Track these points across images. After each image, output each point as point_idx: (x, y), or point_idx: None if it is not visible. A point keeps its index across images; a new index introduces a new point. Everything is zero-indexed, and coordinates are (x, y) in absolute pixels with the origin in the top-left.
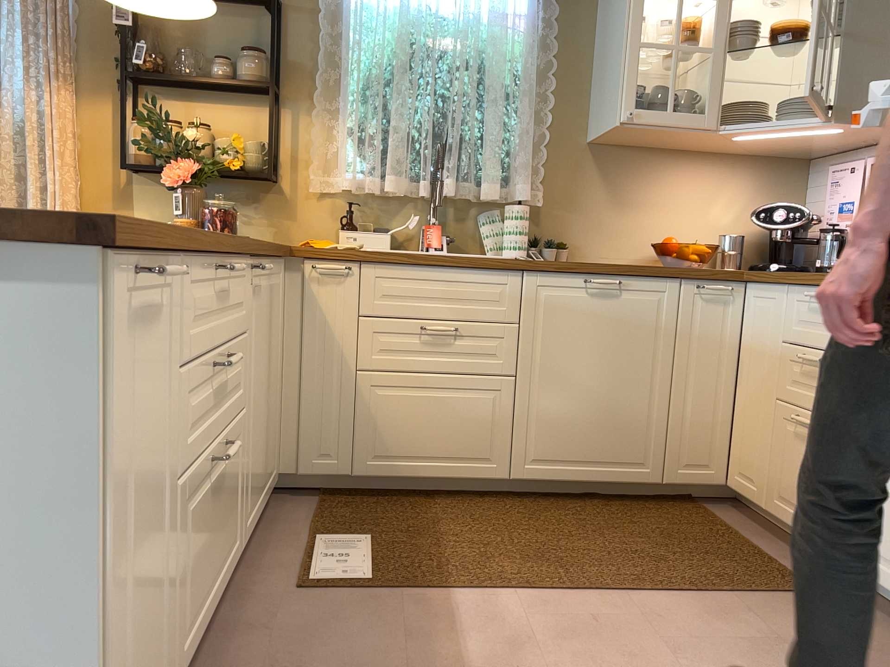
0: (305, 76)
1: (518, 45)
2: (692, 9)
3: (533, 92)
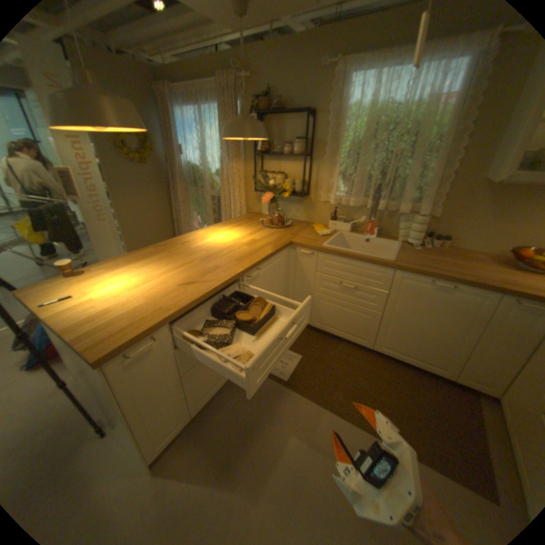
0: (322, 145)
1: (446, 115)
2: None
3: (451, 146)
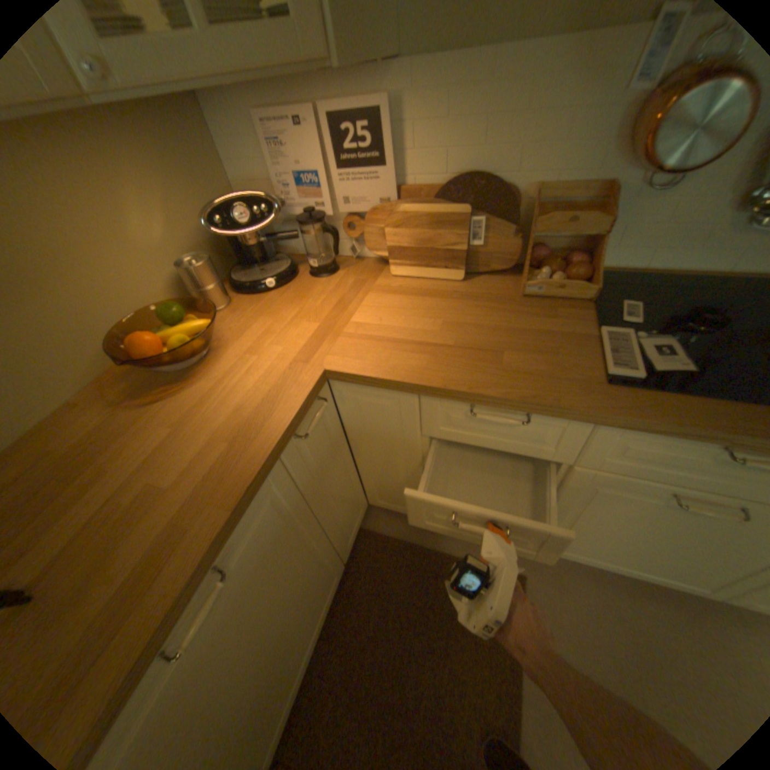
0: None
1: None
2: None
3: None
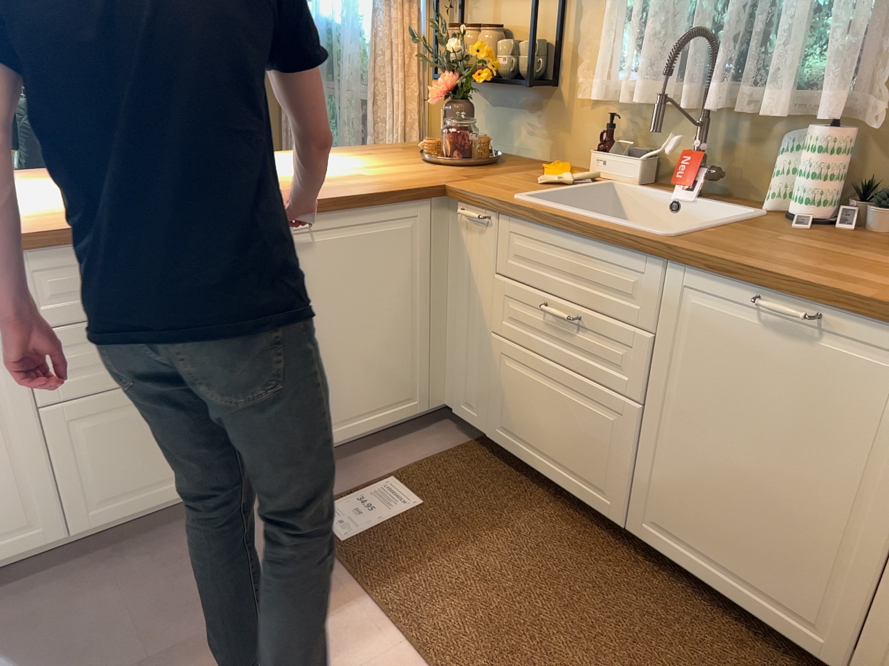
0: None
1: None
2: None
3: None
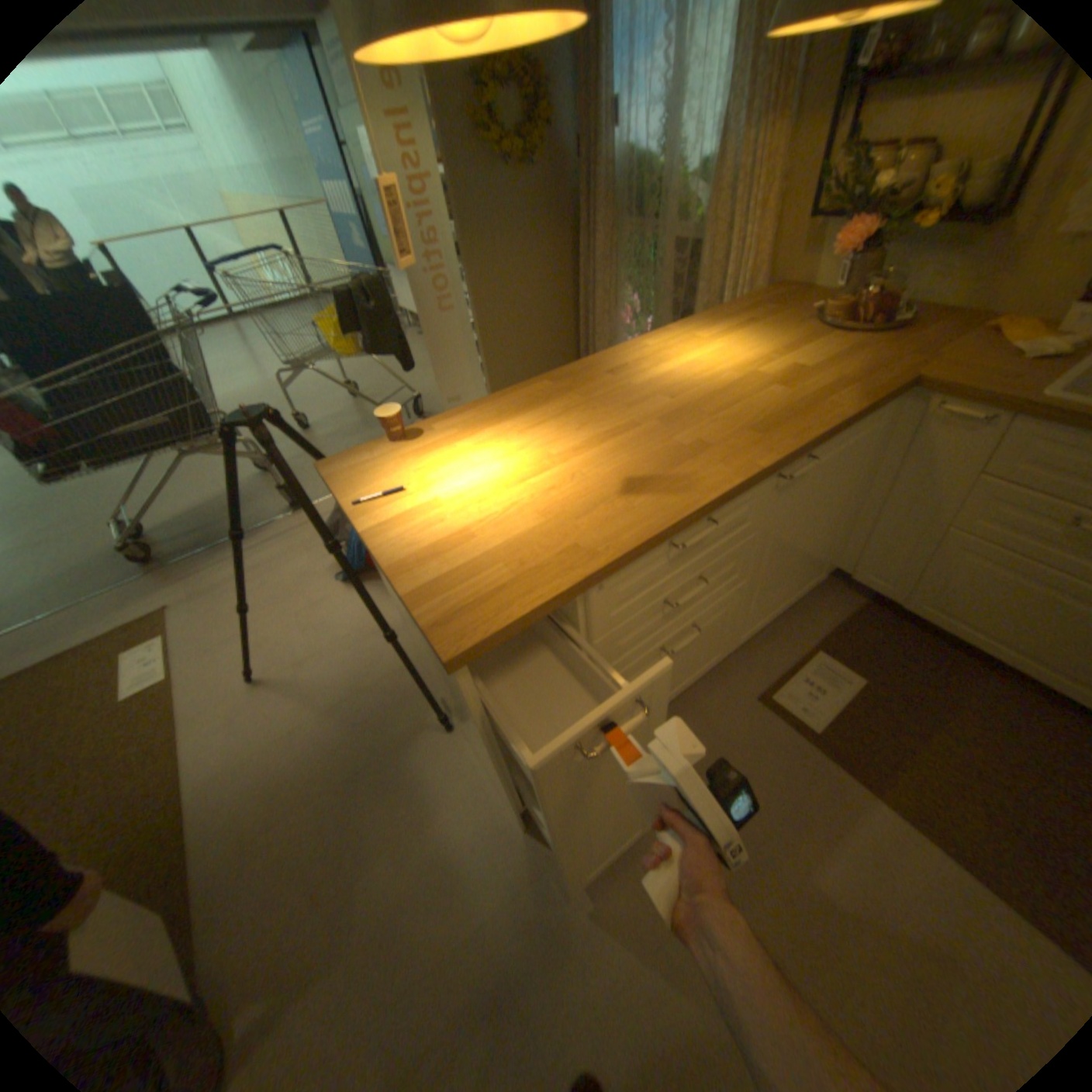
0: None
1: None
2: None
3: None
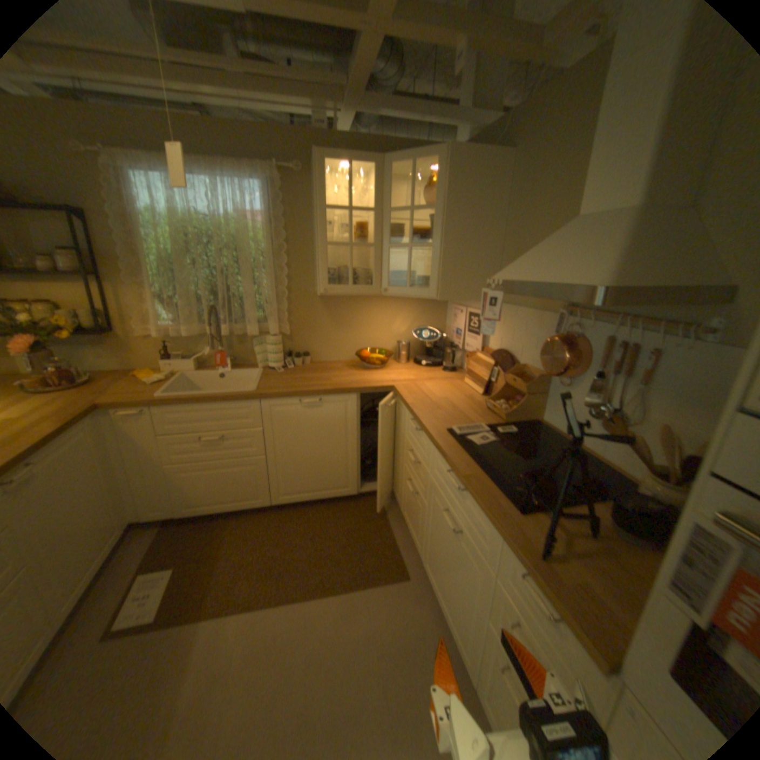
0: (112, 258)
1: (259, 233)
2: (370, 206)
3: (275, 263)
